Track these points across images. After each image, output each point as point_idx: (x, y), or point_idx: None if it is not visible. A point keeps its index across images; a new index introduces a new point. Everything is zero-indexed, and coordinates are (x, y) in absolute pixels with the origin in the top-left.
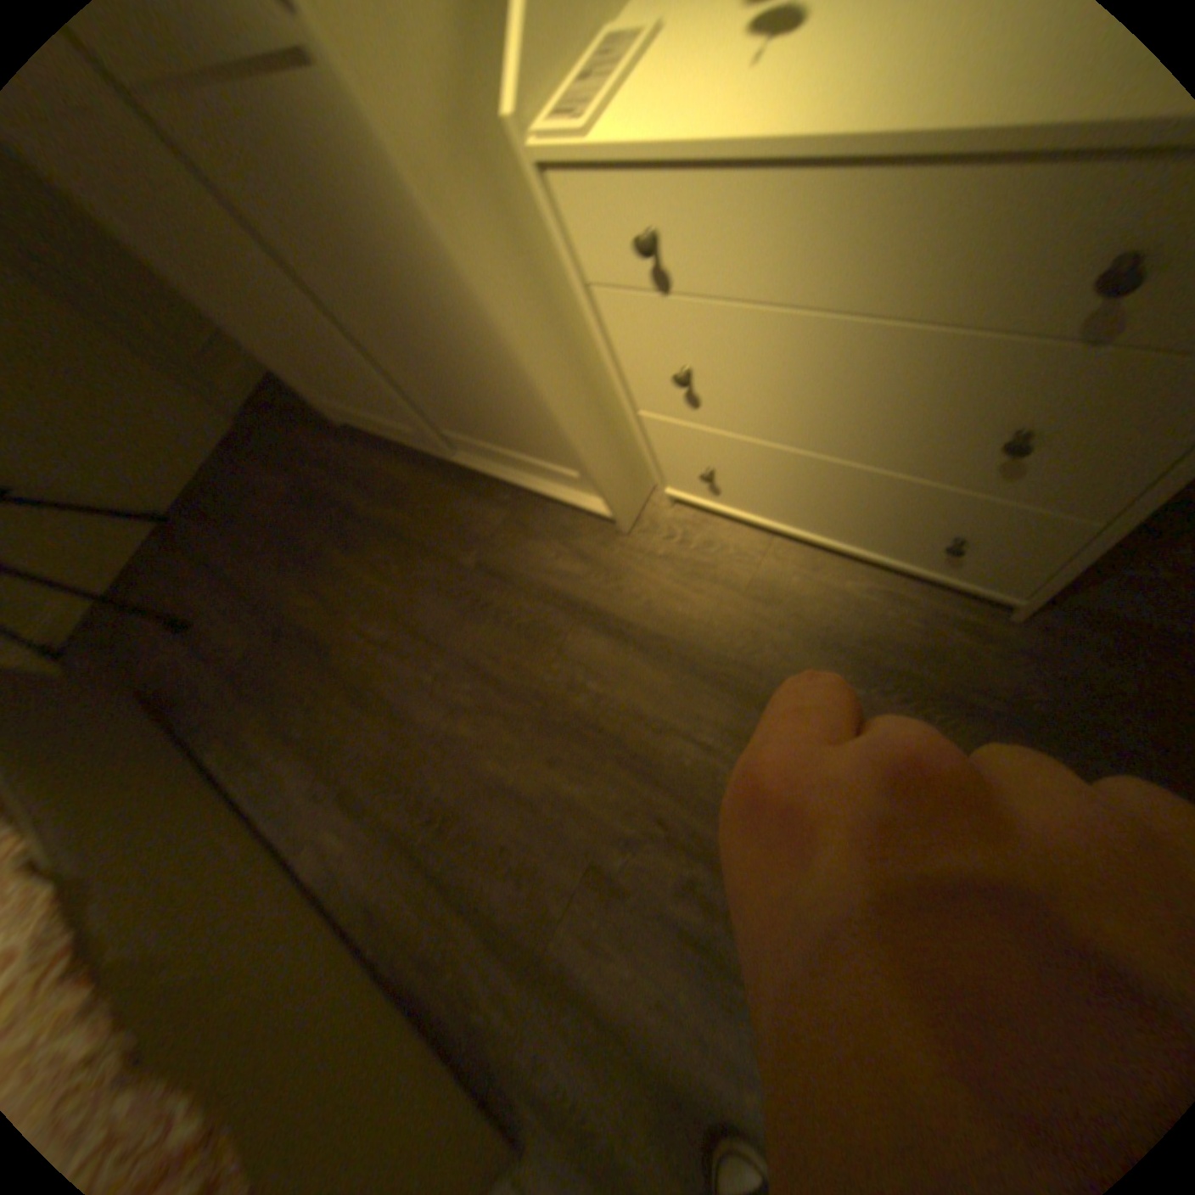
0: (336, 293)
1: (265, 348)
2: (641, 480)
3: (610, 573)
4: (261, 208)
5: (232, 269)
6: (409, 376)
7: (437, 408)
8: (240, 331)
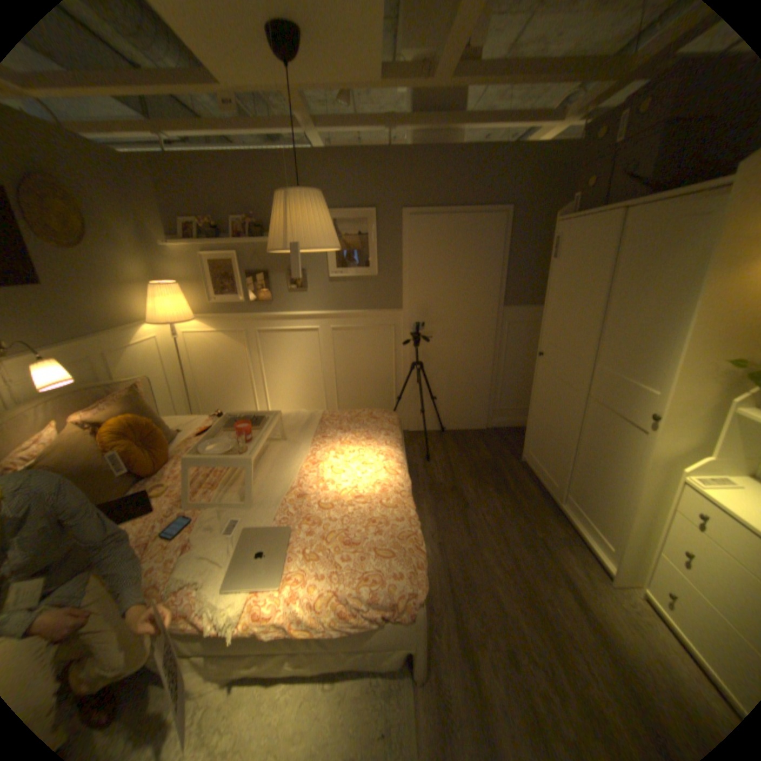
0: (592, 449)
1: (539, 432)
2: (640, 578)
3: (598, 591)
4: (597, 426)
5: (566, 422)
6: (585, 477)
7: (582, 490)
8: (538, 424)
